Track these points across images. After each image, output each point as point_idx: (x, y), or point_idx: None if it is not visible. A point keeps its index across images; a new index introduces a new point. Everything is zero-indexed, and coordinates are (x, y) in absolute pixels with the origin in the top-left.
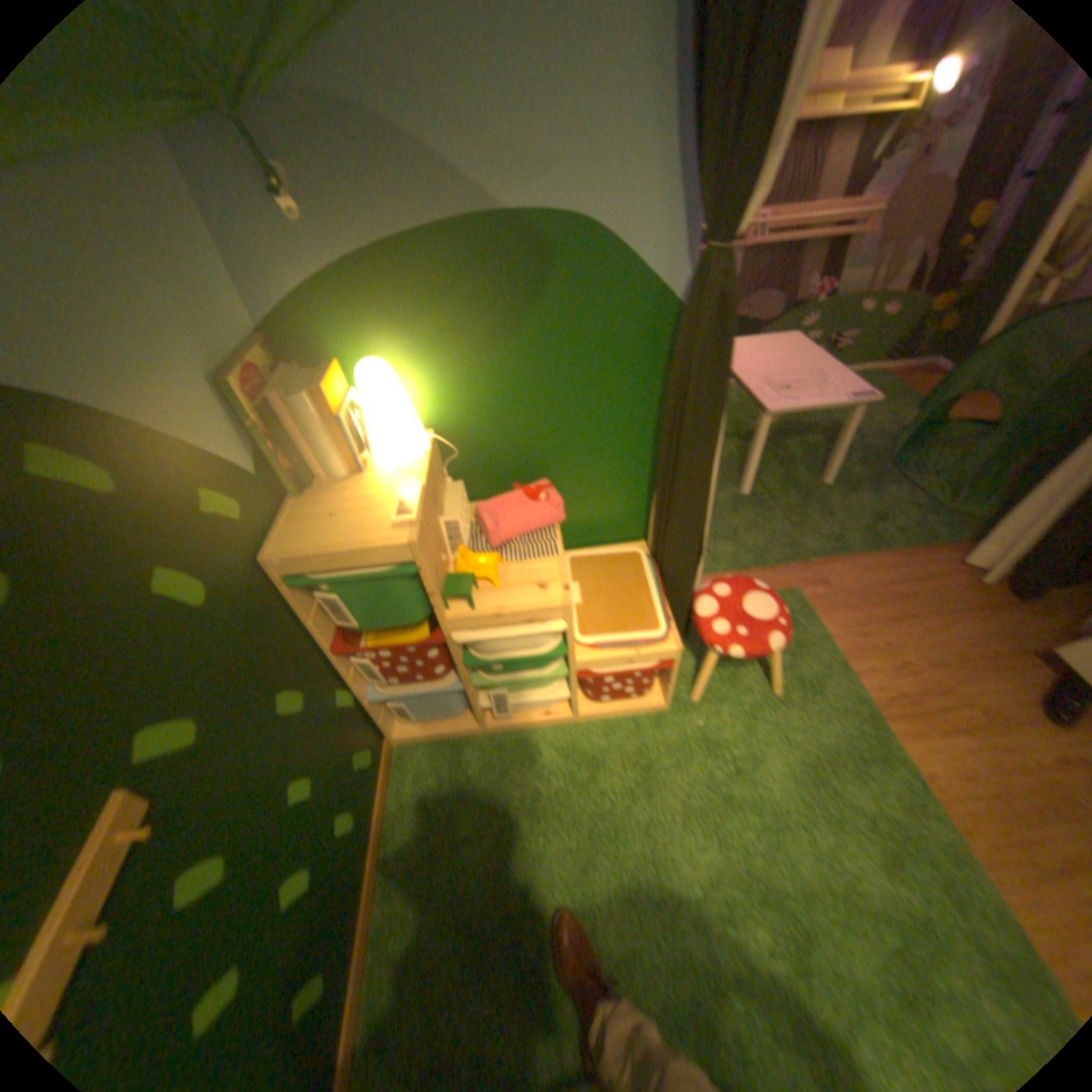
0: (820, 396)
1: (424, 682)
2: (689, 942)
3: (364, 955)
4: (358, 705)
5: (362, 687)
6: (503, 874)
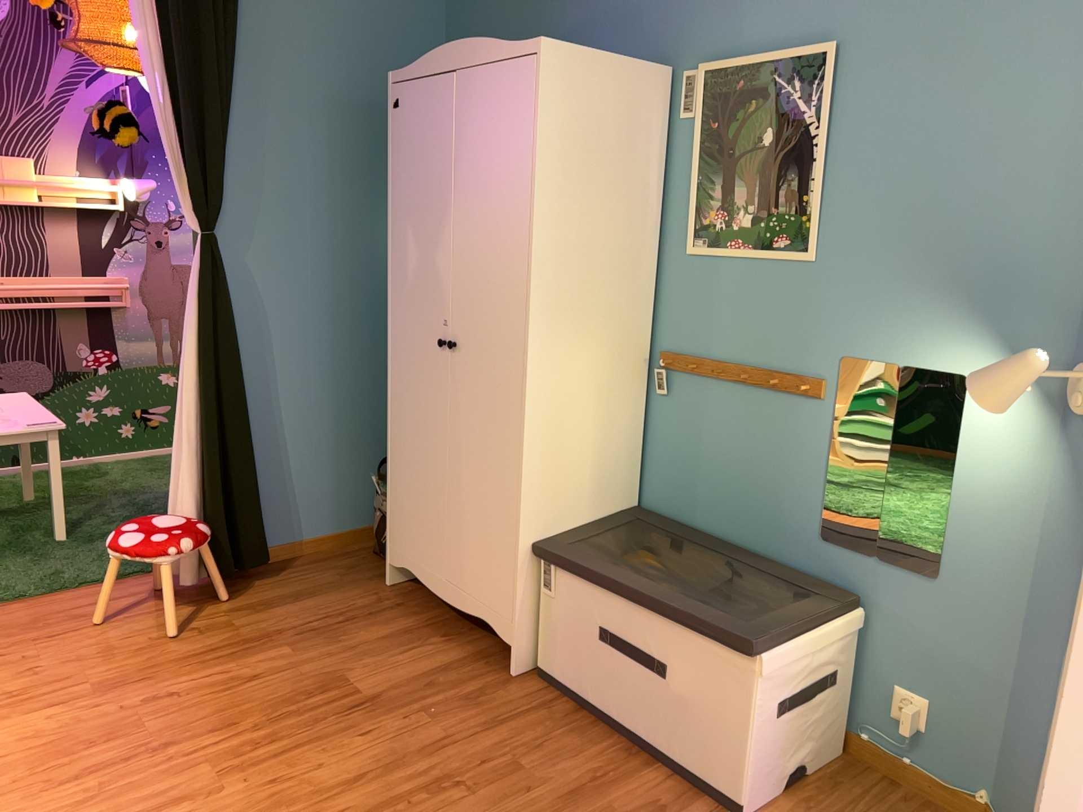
0: None
1: None
2: None
3: None
4: None
5: None
6: None
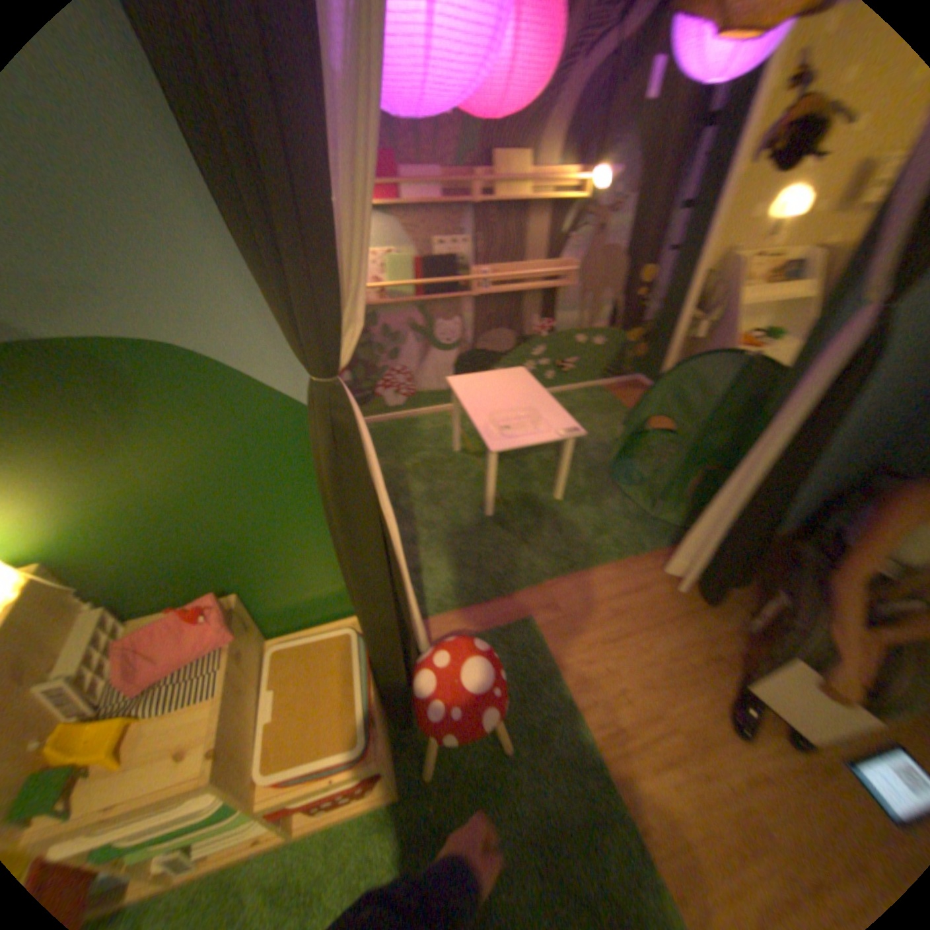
0: (535, 433)
1: None
2: None
3: None
4: None
5: None
6: None
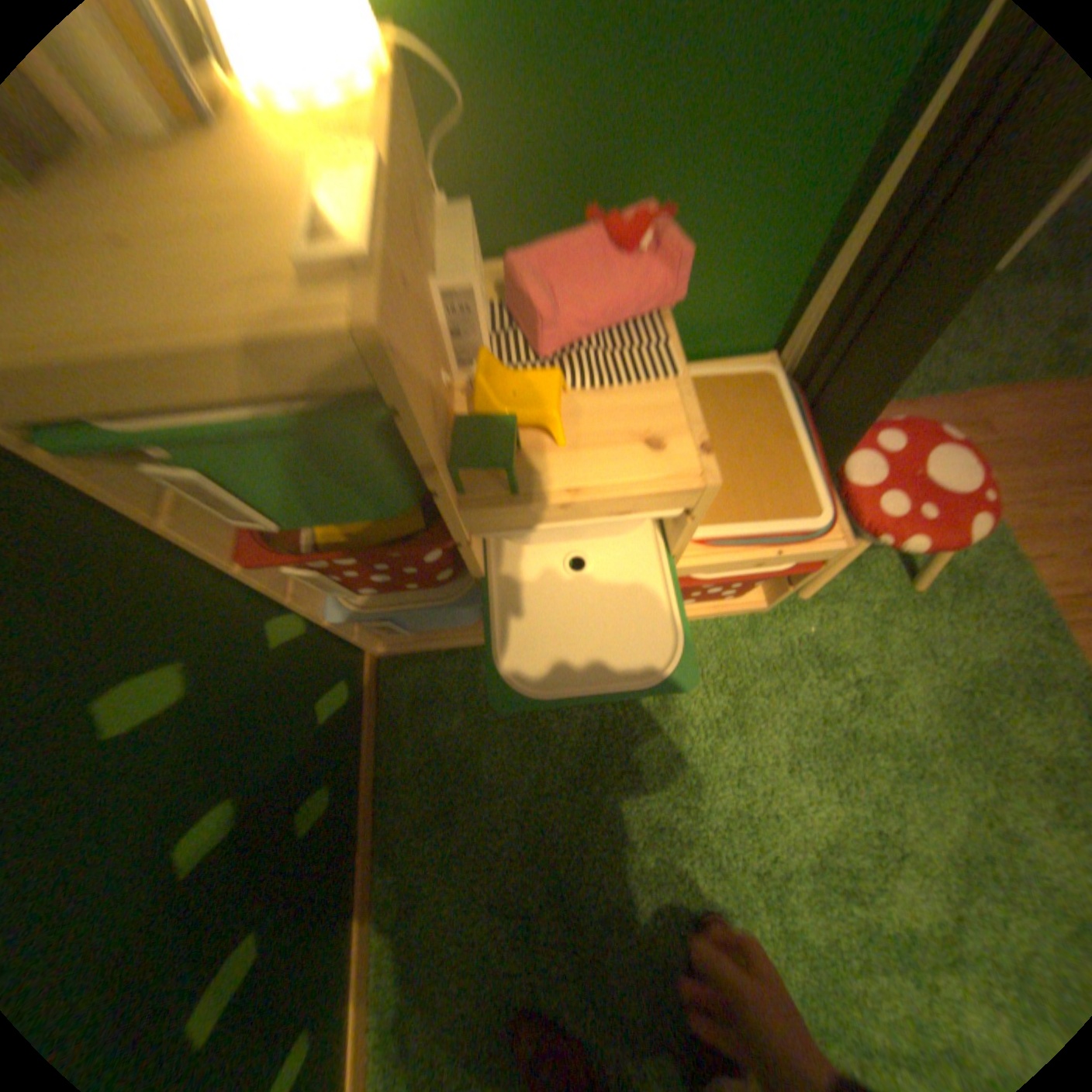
0: None
1: (418, 594)
2: (800, 920)
3: (366, 938)
4: (312, 624)
5: (313, 600)
6: (547, 832)
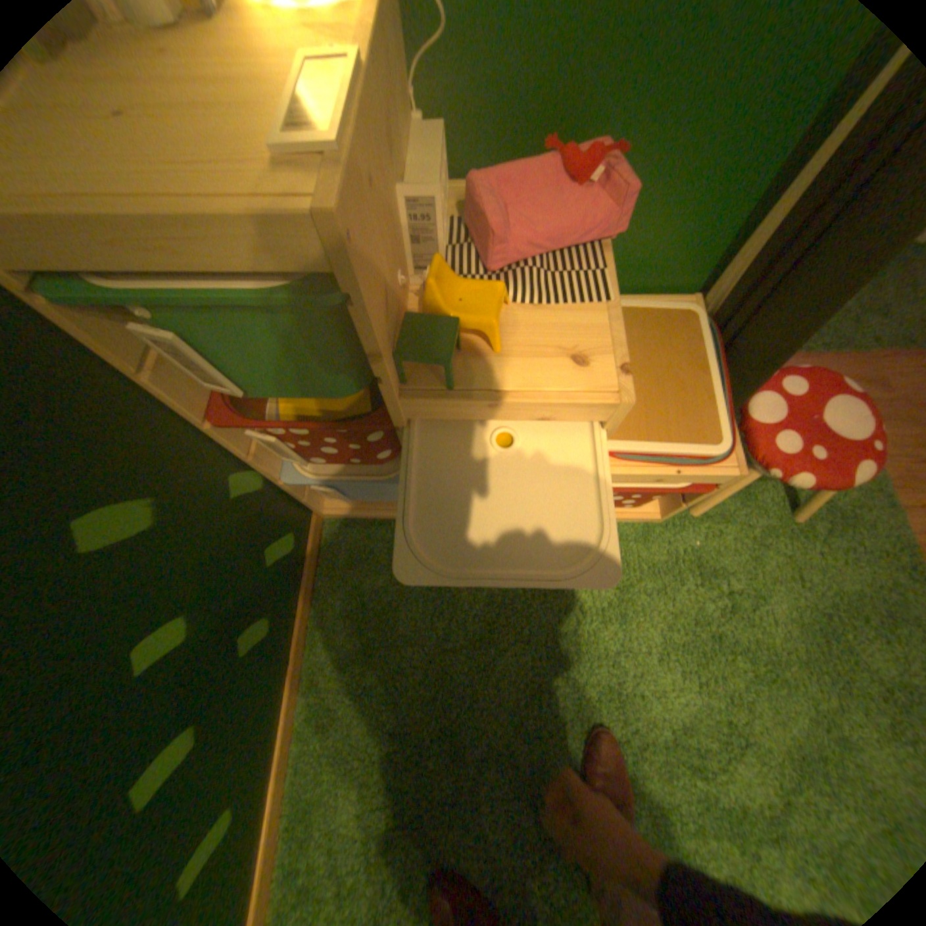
0: None
1: (360, 469)
2: (649, 785)
3: (288, 744)
4: (270, 483)
5: (273, 463)
6: (446, 681)
